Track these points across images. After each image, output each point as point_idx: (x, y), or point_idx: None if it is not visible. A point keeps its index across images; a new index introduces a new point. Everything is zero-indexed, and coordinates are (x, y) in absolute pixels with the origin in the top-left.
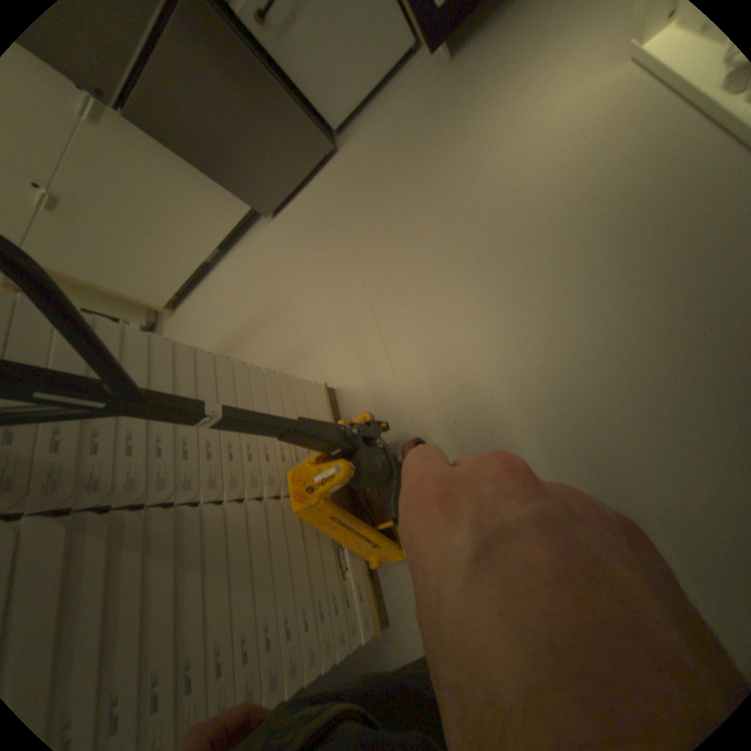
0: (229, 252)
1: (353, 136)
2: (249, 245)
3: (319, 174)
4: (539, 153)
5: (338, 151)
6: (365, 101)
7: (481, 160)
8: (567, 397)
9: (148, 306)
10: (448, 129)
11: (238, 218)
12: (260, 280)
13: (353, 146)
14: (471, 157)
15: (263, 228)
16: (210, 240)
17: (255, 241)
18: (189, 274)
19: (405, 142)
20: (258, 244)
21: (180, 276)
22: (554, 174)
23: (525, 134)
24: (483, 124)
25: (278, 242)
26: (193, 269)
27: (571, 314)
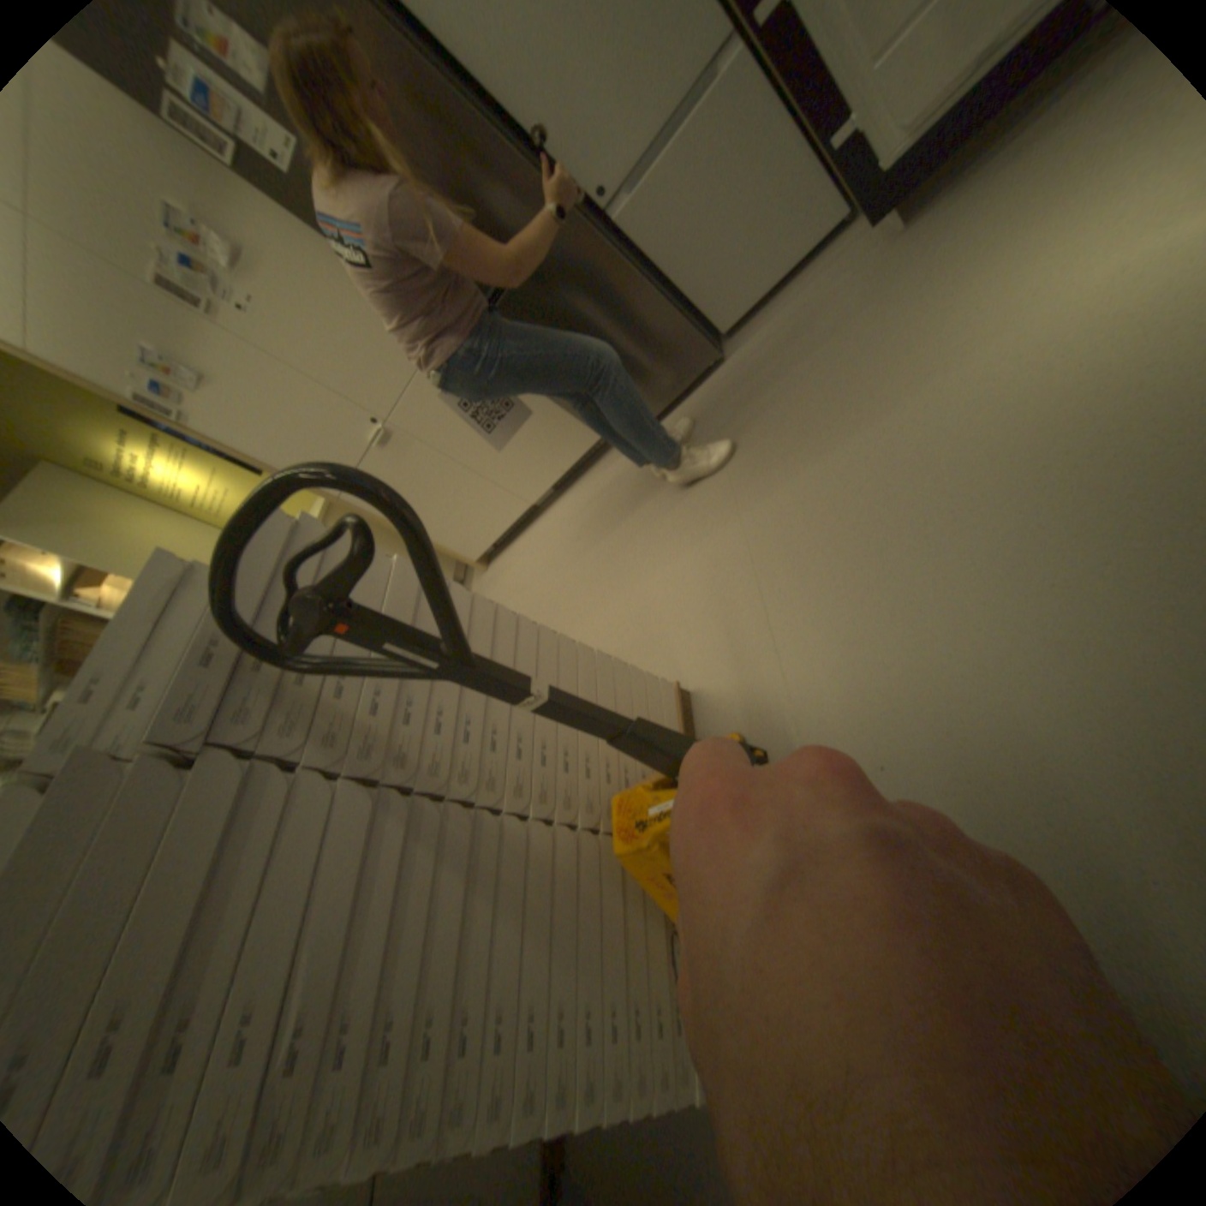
0: (565, 493)
1: (750, 339)
2: (592, 483)
3: (697, 390)
4: (1050, 352)
5: (727, 360)
6: (771, 293)
7: (947, 366)
8: (1096, 752)
9: (459, 558)
10: (896, 324)
11: (583, 449)
12: (601, 531)
13: (748, 353)
14: (931, 361)
15: (613, 461)
16: (544, 477)
17: (601, 479)
18: (513, 519)
19: (826, 344)
20: (604, 482)
21: (502, 522)
22: (1077, 383)
23: (1026, 324)
24: (954, 314)
25: (631, 480)
26: (519, 514)
27: (1107, 607)
